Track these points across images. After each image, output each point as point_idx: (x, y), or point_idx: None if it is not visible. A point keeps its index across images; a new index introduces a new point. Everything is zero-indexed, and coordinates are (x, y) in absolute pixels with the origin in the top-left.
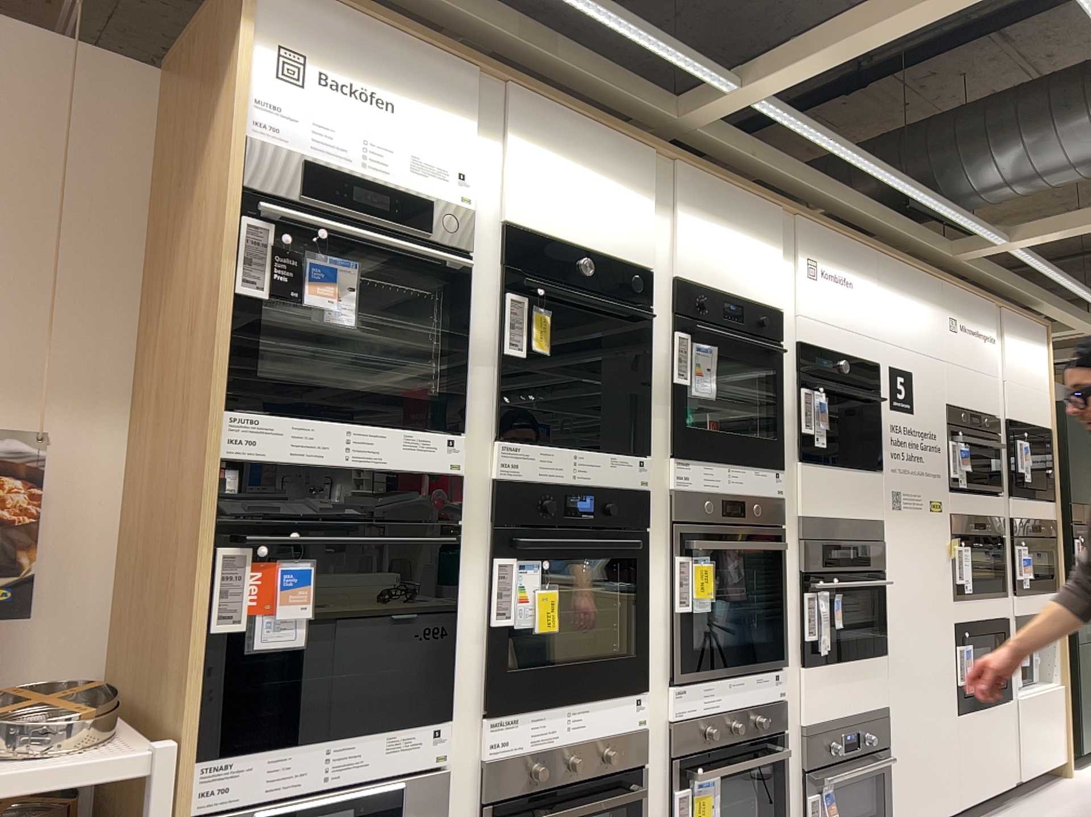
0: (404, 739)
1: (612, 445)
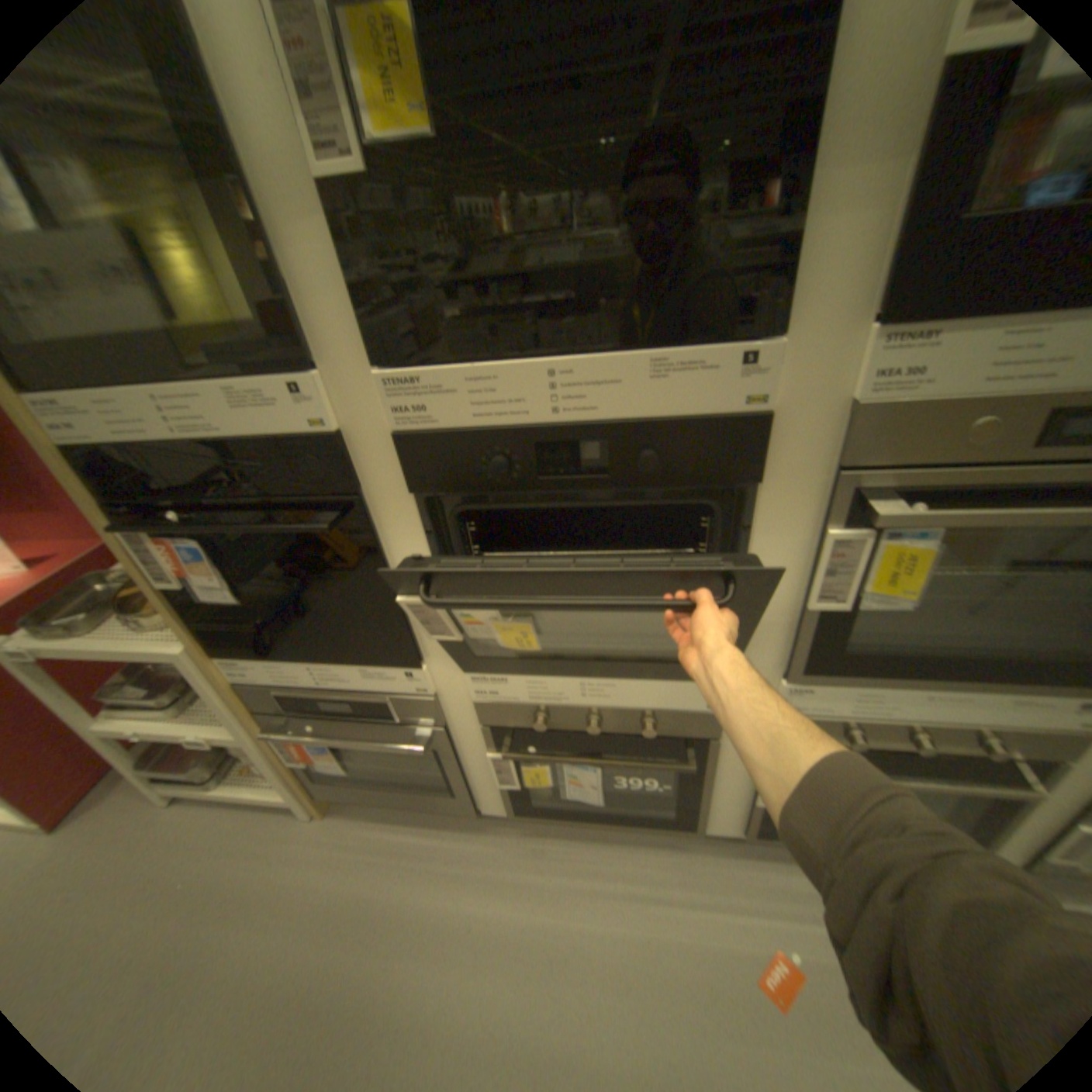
0: (373, 681)
1: (672, 326)
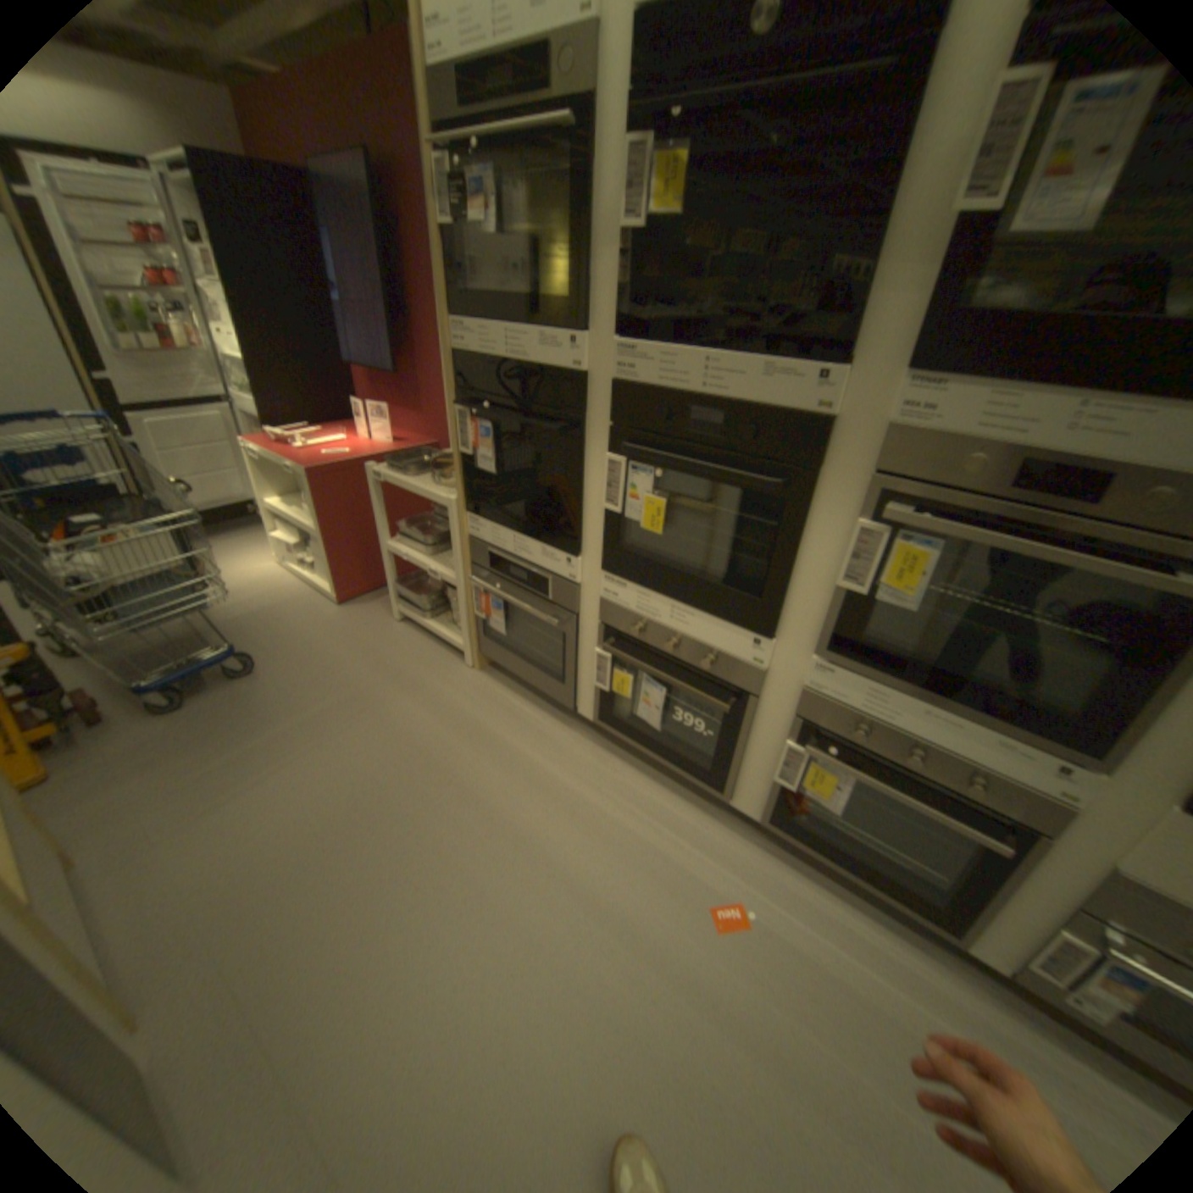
0: (547, 560)
1: (784, 347)
